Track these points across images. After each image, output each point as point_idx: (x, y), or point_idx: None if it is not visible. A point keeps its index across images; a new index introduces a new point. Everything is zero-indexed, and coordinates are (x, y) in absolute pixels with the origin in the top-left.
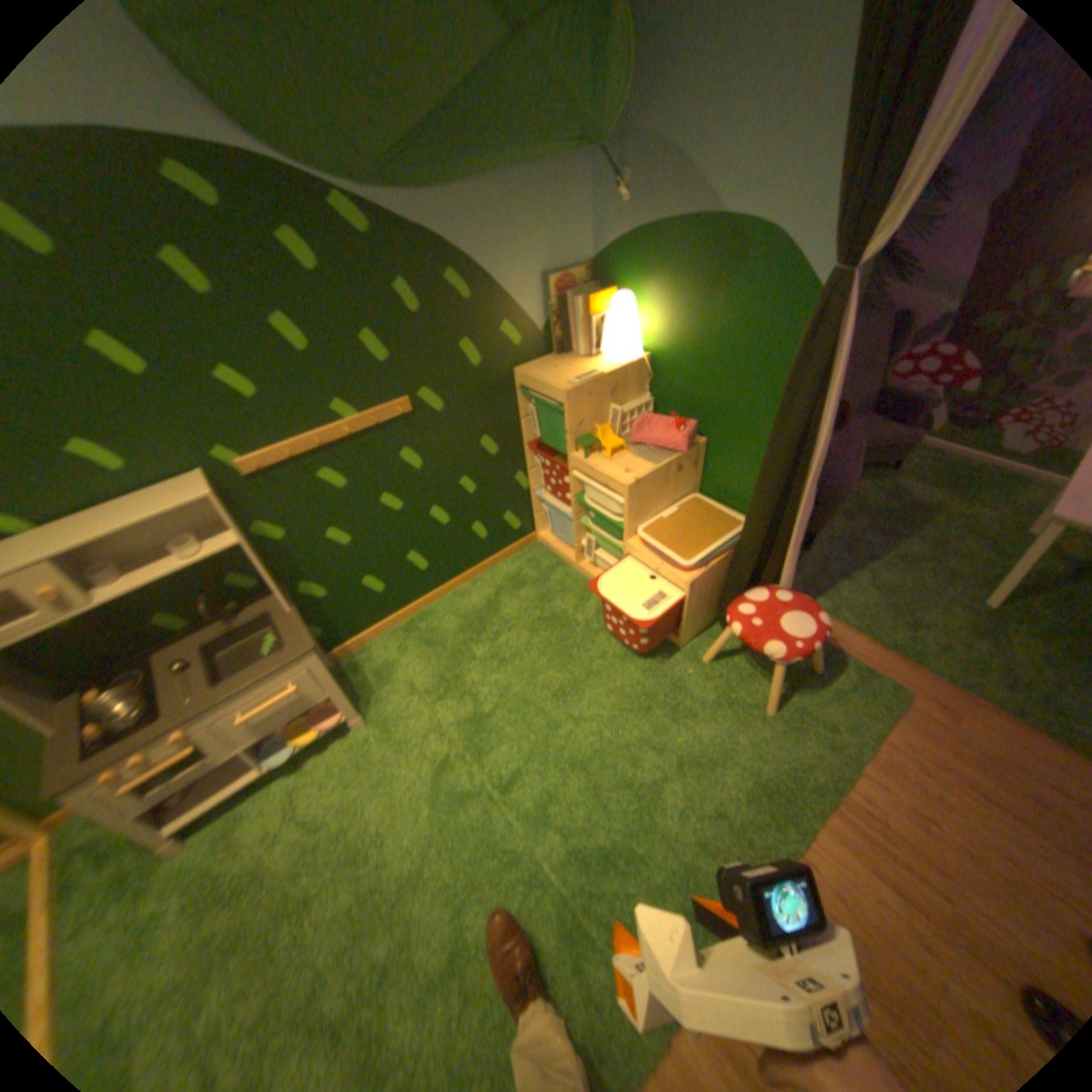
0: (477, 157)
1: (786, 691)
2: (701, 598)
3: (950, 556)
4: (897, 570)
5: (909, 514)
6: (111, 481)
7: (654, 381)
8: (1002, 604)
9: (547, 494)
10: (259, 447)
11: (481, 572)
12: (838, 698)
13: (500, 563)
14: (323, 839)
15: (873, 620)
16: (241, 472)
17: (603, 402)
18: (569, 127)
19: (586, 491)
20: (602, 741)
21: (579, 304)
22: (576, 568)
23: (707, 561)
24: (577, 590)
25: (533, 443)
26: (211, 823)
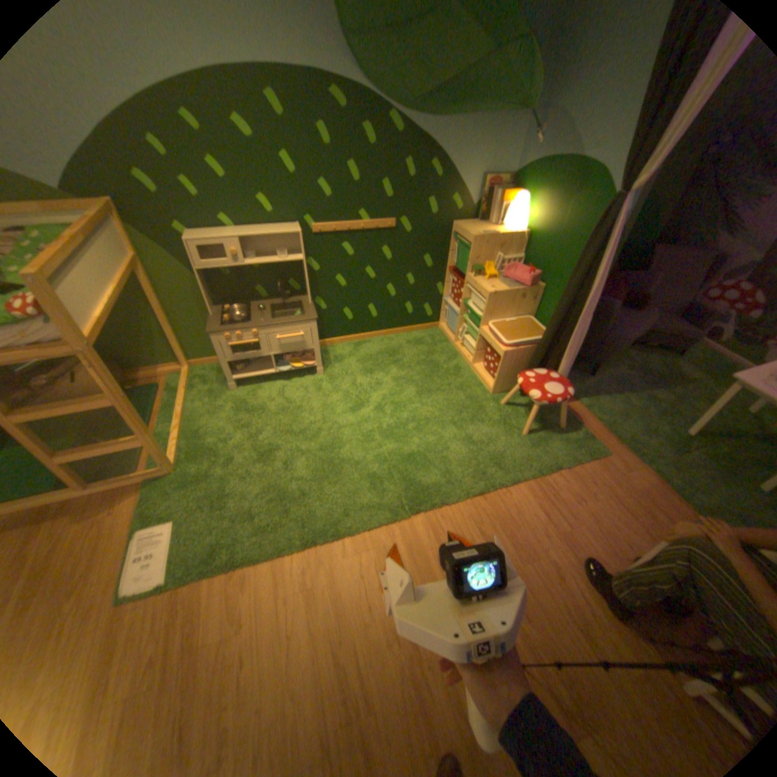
0: (464, 105)
1: (538, 429)
2: (509, 367)
3: (683, 406)
4: (643, 402)
5: (672, 379)
6: (263, 217)
7: (527, 248)
8: (697, 433)
9: (450, 298)
10: (322, 222)
11: (401, 333)
12: (566, 441)
13: (413, 332)
14: (291, 408)
15: (610, 418)
16: (311, 232)
17: (493, 250)
18: (515, 98)
19: (470, 299)
20: (431, 416)
21: (497, 194)
22: (452, 346)
23: (518, 346)
24: (448, 356)
25: (450, 266)
26: (248, 387)
